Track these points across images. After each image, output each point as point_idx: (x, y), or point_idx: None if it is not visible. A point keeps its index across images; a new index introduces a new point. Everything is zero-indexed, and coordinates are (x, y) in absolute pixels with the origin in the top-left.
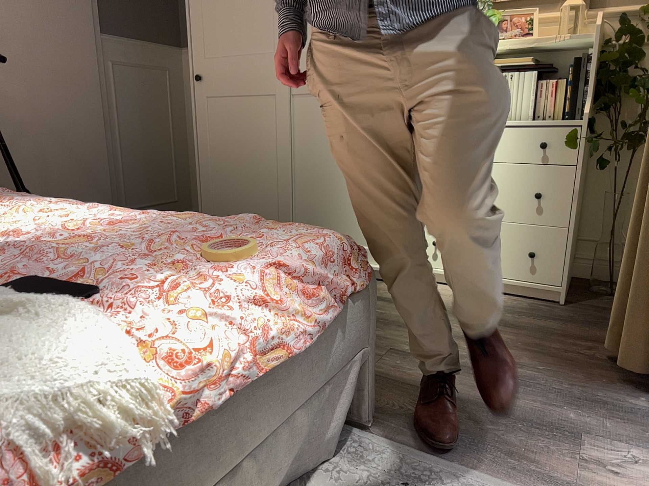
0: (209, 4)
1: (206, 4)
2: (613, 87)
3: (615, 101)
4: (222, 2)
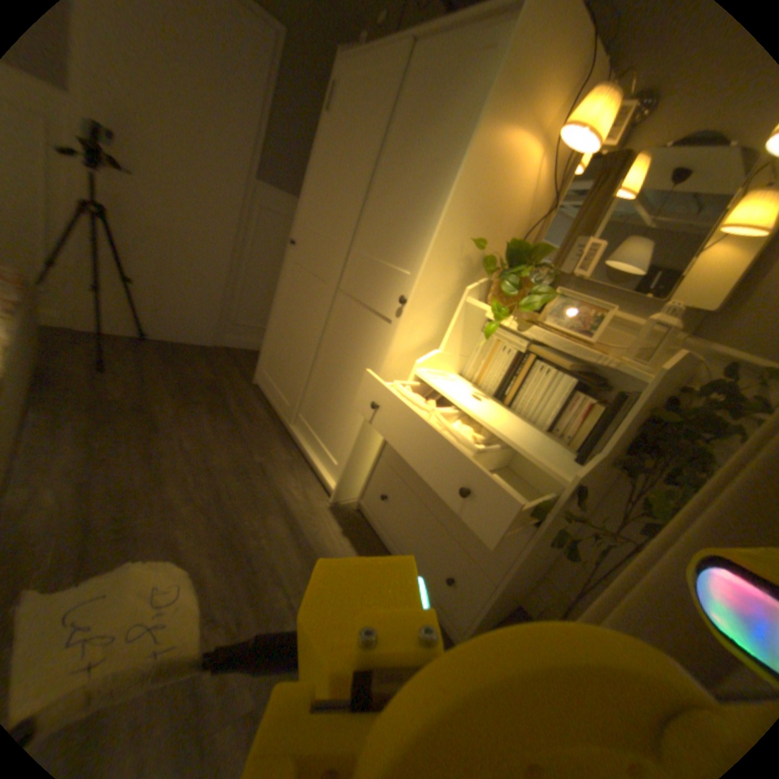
0: (320, 178)
1: (318, 178)
2: (659, 451)
3: (652, 467)
4: (327, 180)
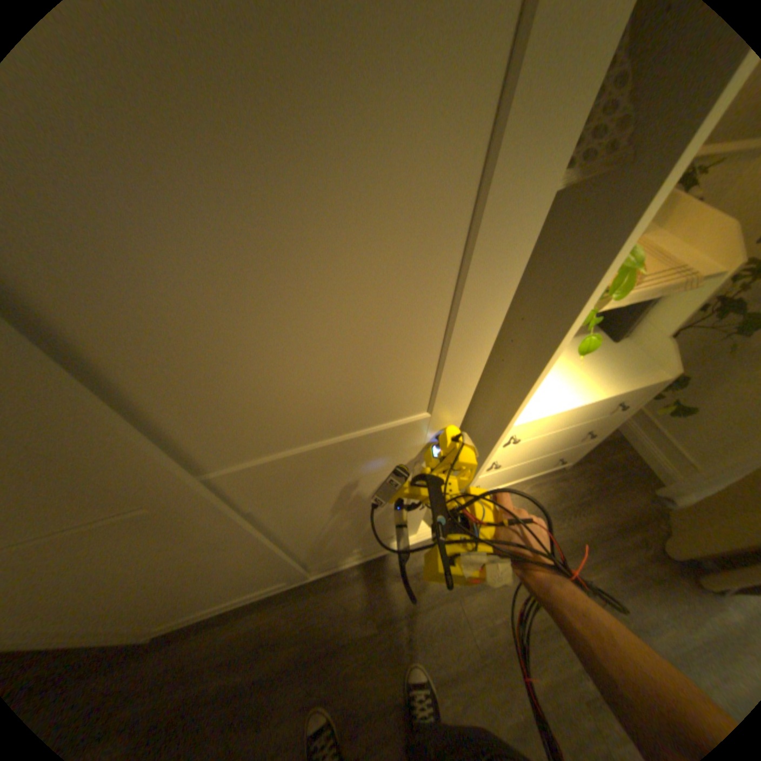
0: None
1: None
2: None
3: None
4: None
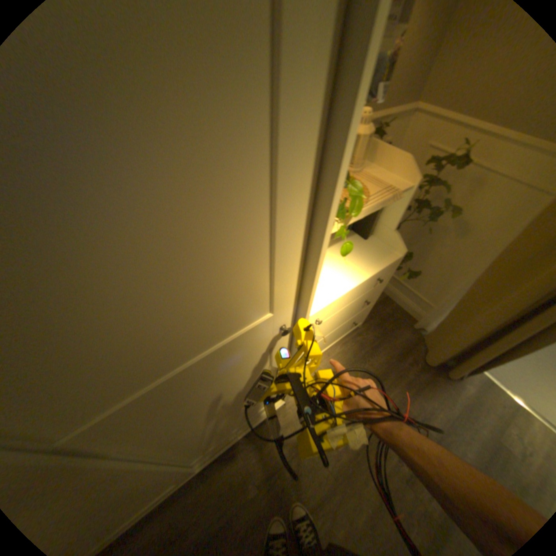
0: None
1: None
2: None
3: None
4: None
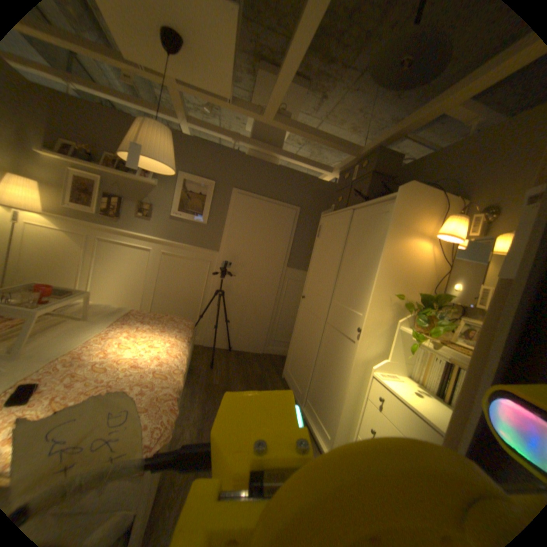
0: (315, 266)
1: (314, 265)
2: None
3: None
4: (318, 266)
